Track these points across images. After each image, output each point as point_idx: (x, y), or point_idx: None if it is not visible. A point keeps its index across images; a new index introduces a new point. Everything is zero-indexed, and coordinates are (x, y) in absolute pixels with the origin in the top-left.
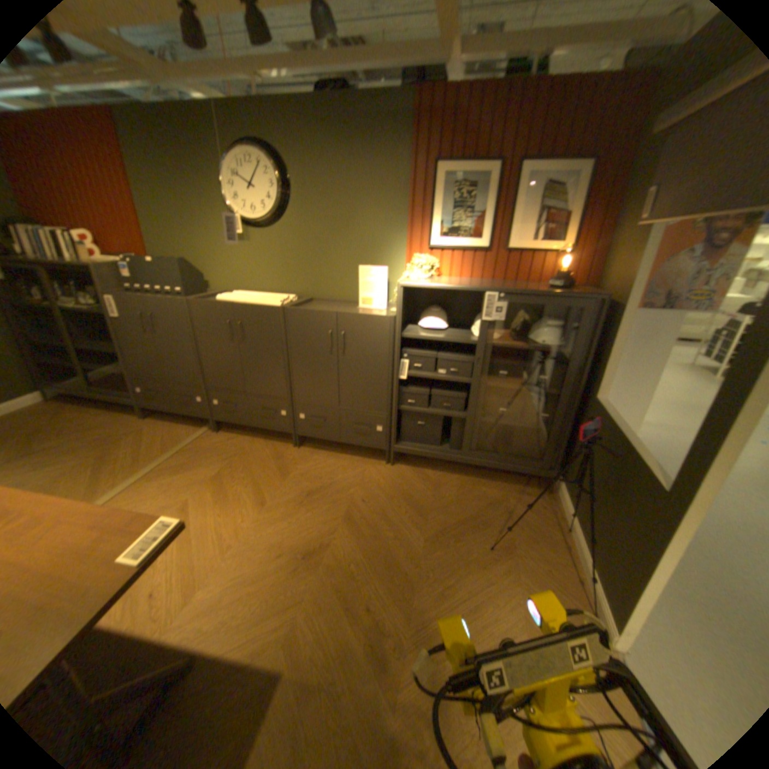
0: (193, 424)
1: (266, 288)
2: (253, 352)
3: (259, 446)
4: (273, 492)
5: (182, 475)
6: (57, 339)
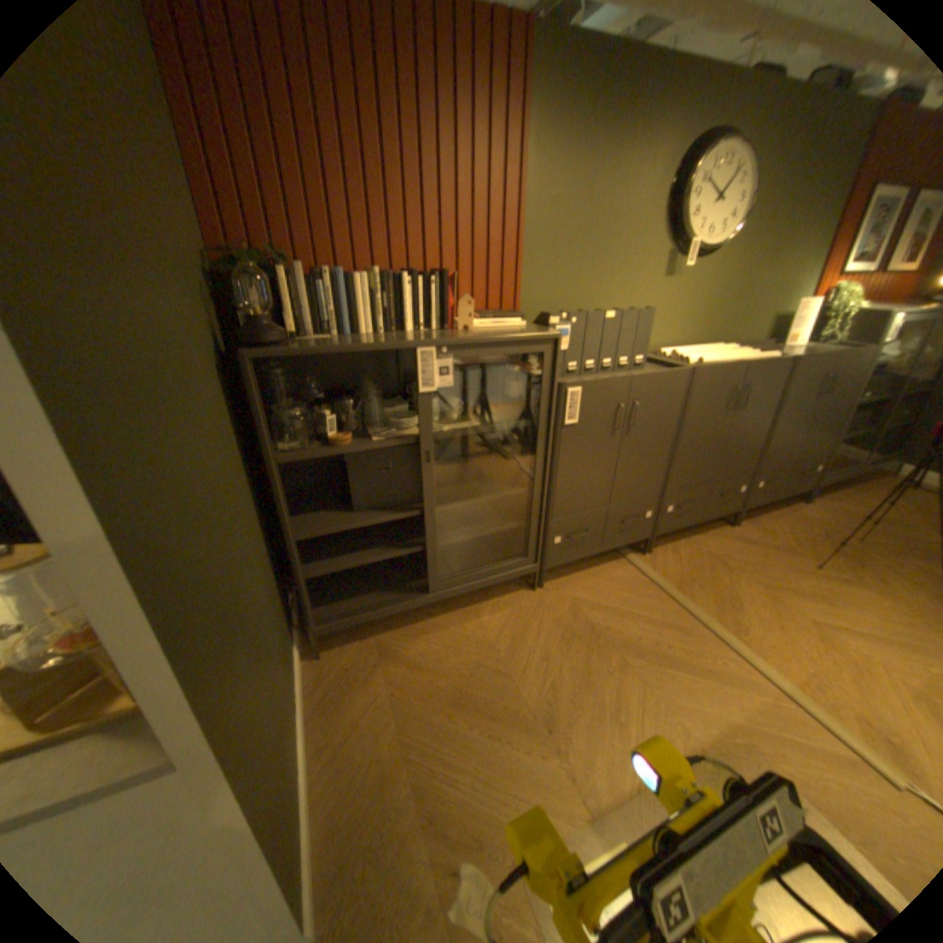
0: (604, 561)
1: (676, 342)
2: (743, 424)
3: (714, 544)
4: (828, 571)
5: (750, 609)
6: (367, 516)
